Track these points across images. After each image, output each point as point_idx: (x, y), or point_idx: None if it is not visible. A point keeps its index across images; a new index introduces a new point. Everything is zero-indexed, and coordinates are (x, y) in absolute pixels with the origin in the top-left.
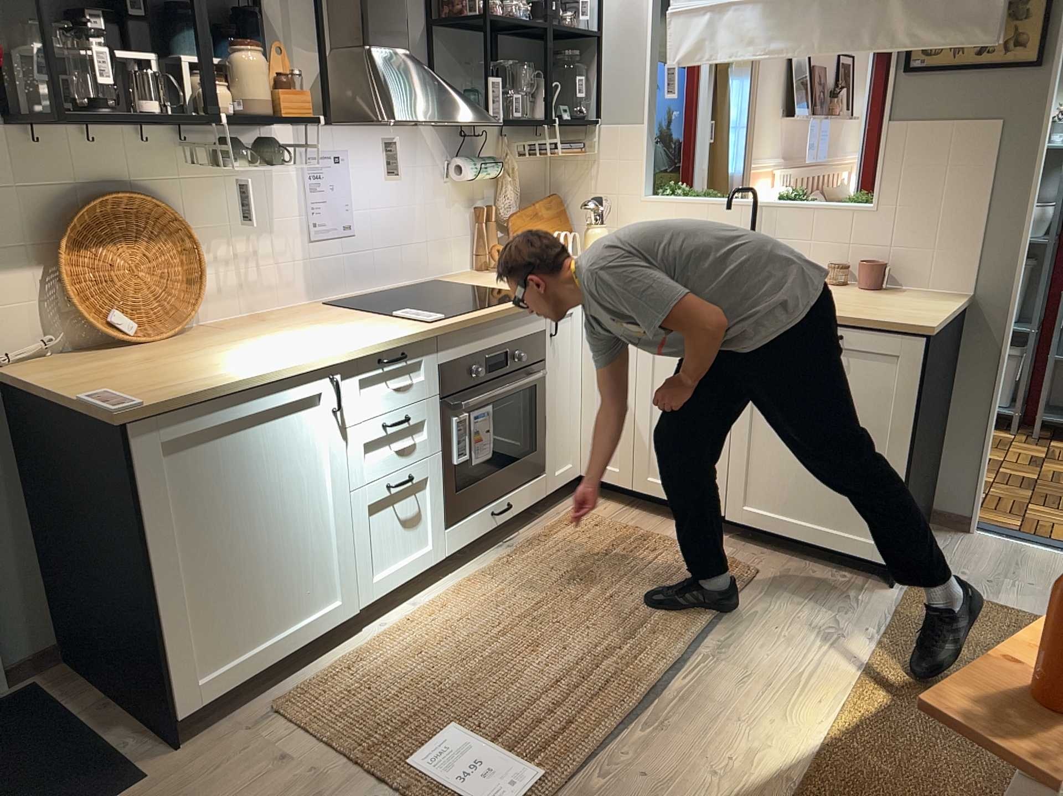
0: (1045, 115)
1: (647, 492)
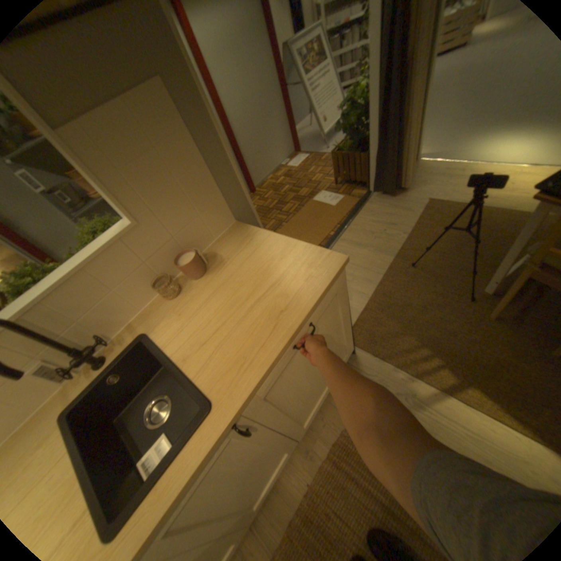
0: (185, 58)
1: (256, 514)
